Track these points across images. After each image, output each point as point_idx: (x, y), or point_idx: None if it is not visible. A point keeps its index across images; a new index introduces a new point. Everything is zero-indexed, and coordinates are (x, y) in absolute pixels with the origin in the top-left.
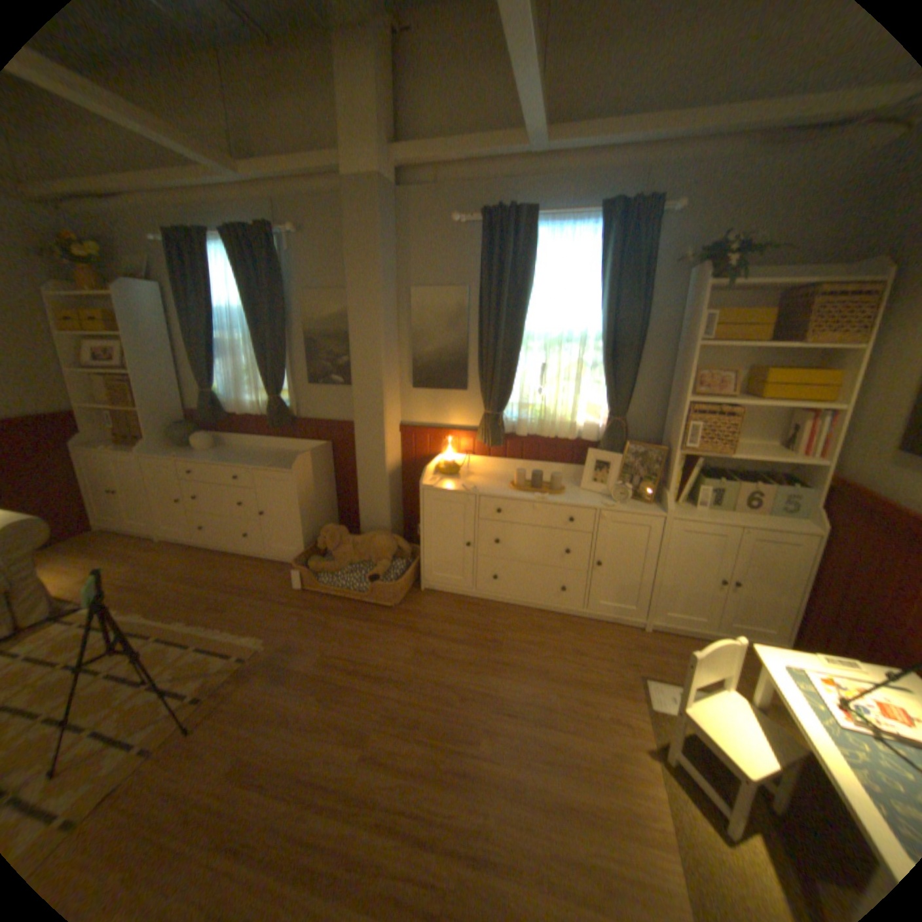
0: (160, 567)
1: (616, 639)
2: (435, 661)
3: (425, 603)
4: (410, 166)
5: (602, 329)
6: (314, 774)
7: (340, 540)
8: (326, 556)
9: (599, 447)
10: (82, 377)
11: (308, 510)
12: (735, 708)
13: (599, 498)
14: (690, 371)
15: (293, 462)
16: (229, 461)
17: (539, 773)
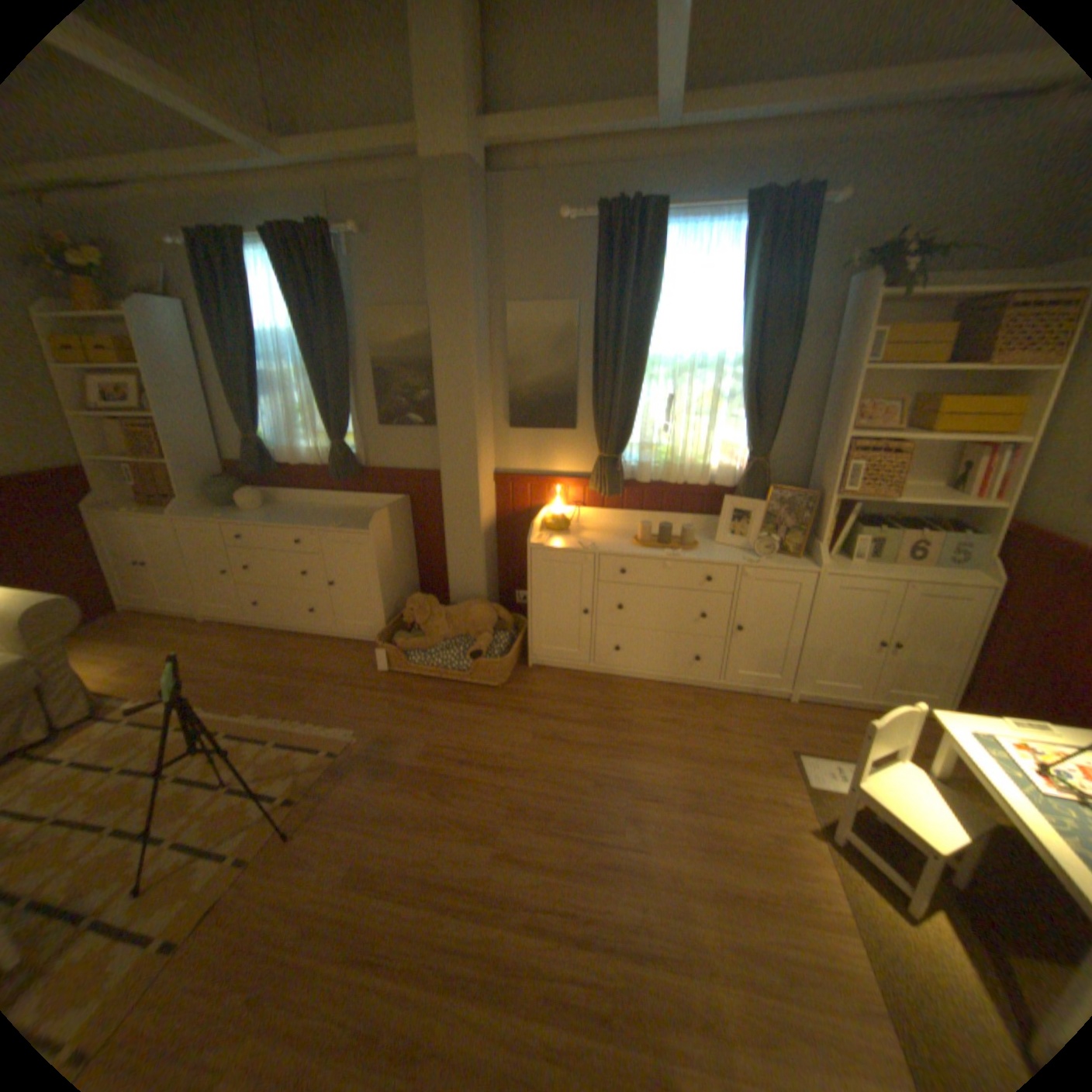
0: (211, 651)
1: (758, 712)
2: (558, 745)
3: (535, 681)
4: (504, 146)
5: (744, 352)
6: (442, 875)
7: (430, 611)
8: (411, 631)
9: (735, 493)
10: (90, 422)
11: (388, 578)
12: (911, 780)
13: (738, 553)
14: (852, 400)
15: (366, 520)
16: (287, 522)
17: (696, 861)
